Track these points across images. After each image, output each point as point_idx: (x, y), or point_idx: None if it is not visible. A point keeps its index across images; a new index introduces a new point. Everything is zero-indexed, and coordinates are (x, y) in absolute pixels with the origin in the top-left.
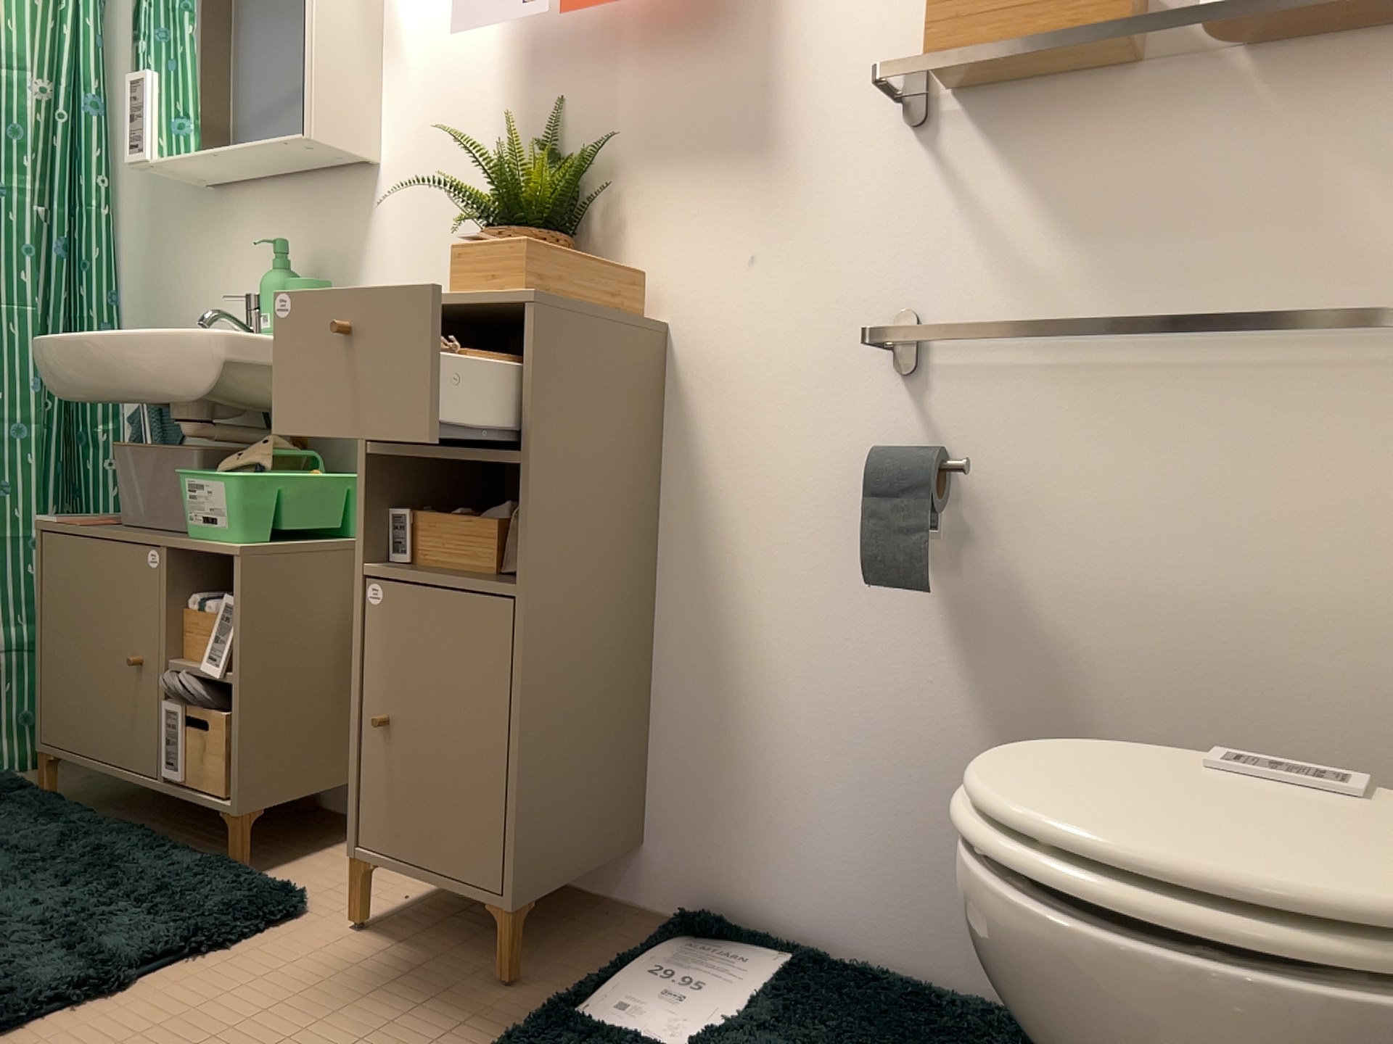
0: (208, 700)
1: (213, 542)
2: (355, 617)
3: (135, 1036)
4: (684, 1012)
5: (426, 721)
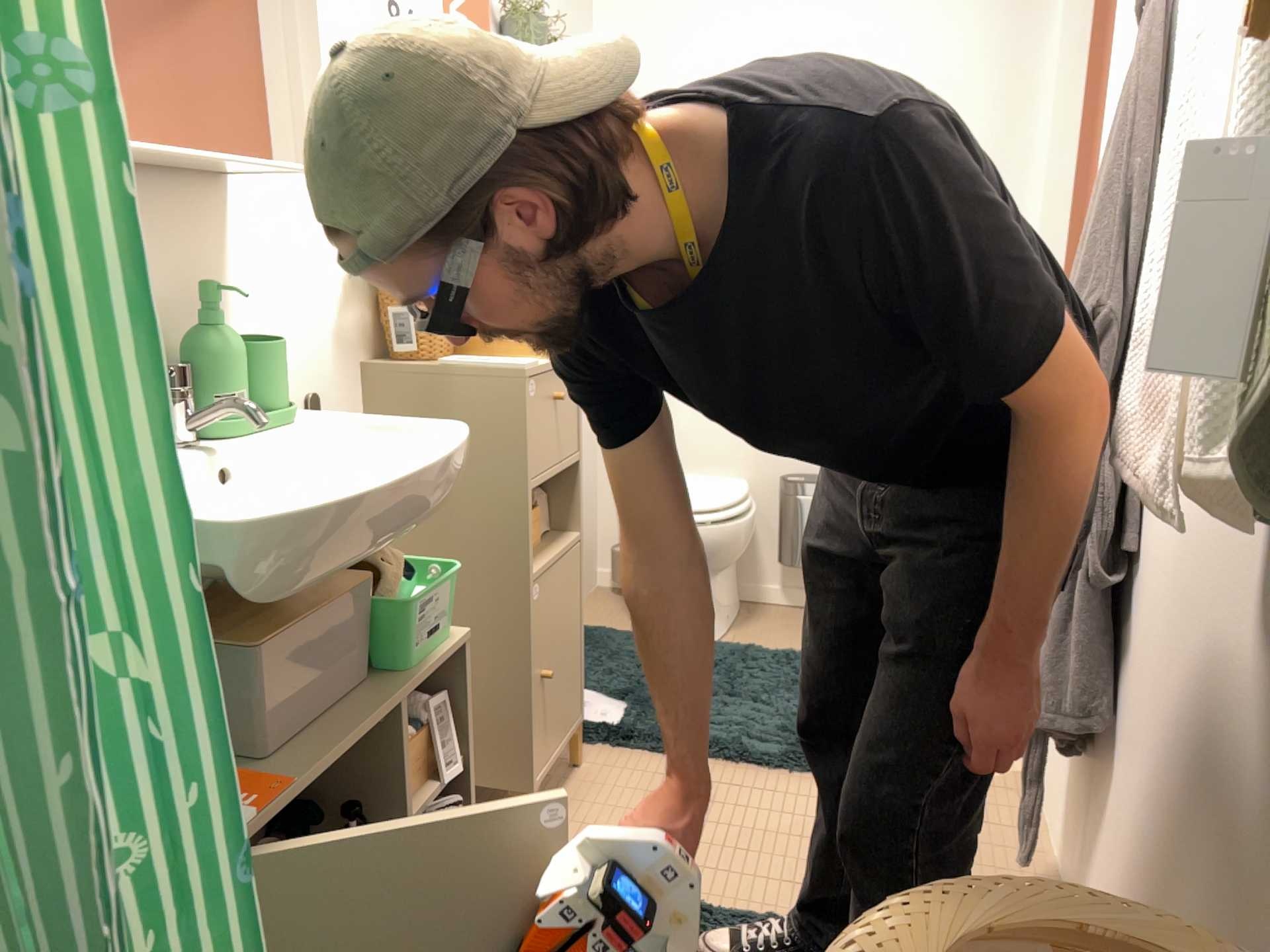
0: (454, 799)
1: (447, 643)
2: (529, 617)
3: (707, 861)
4: (598, 700)
5: (559, 650)
